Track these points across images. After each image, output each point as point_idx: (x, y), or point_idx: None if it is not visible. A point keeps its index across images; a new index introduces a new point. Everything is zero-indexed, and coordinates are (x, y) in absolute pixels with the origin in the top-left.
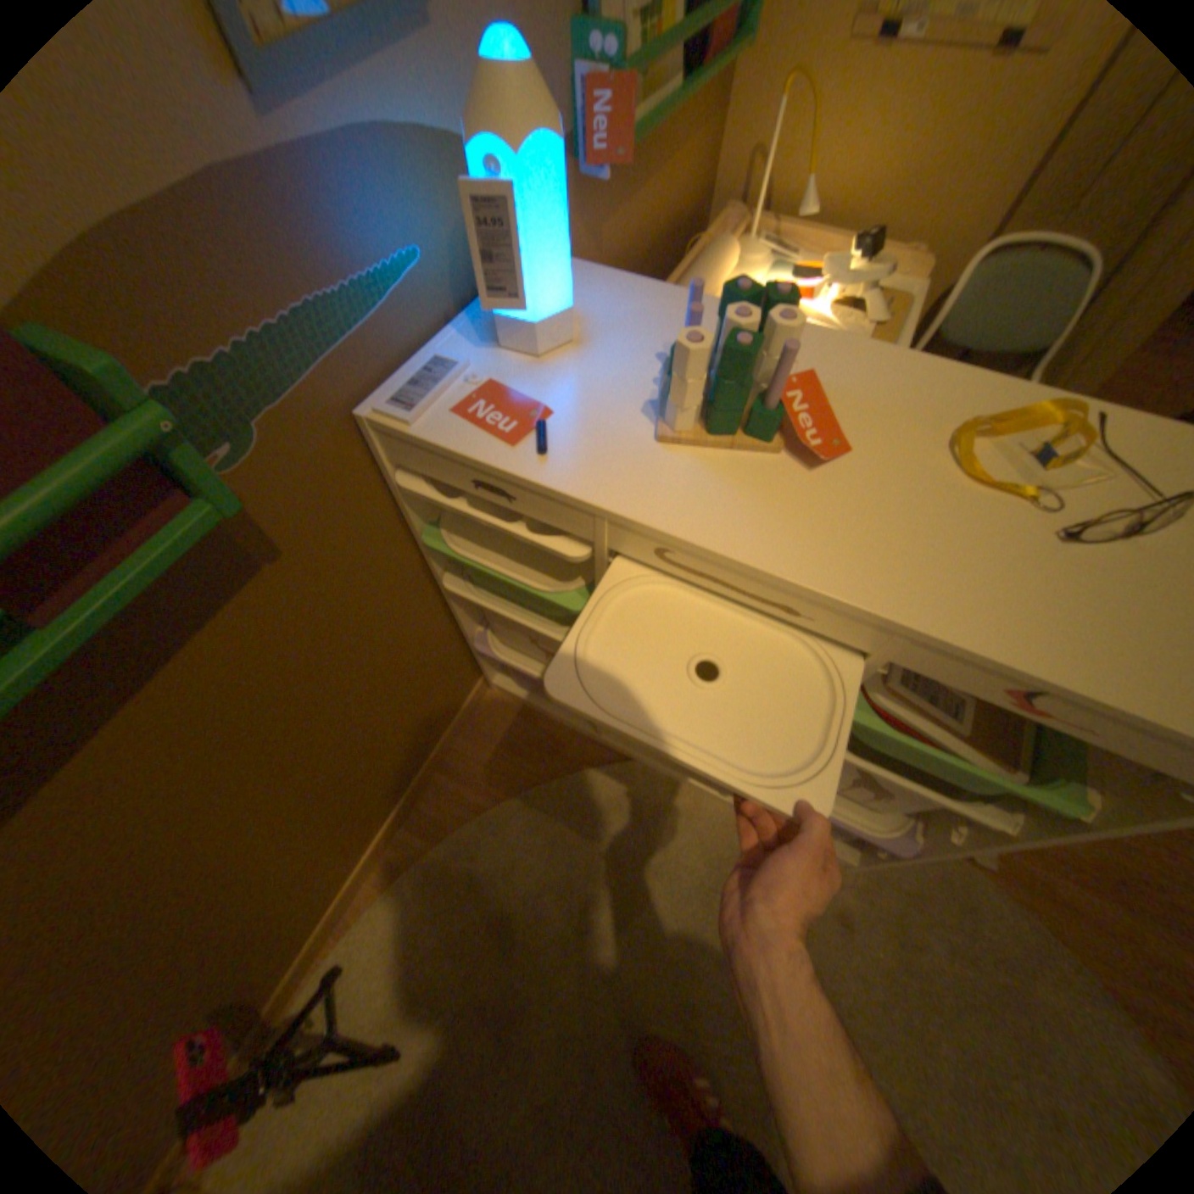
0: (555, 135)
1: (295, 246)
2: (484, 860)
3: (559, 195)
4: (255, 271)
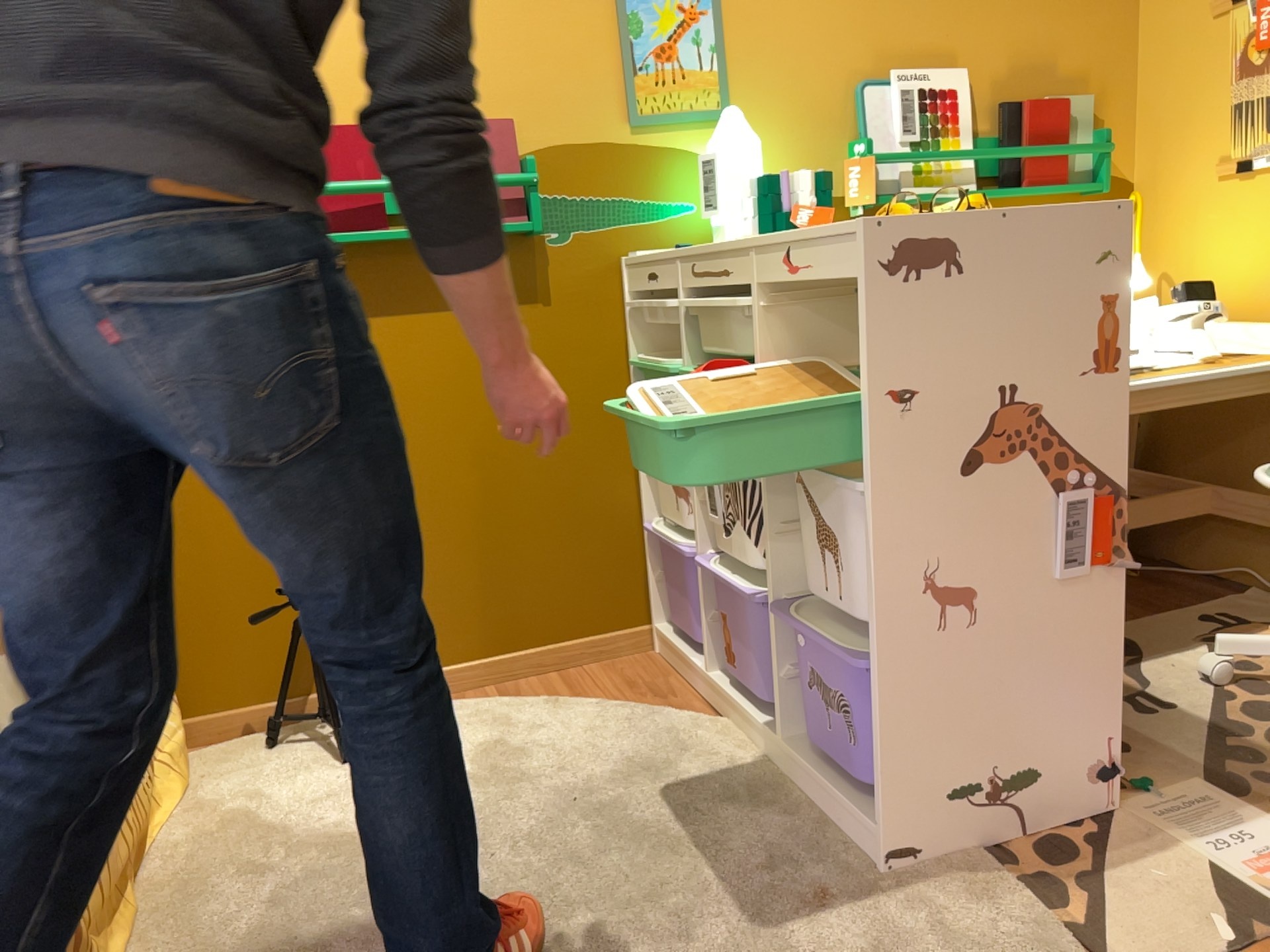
0: (744, 138)
1: (625, 177)
2: (526, 715)
3: (745, 163)
4: (603, 178)
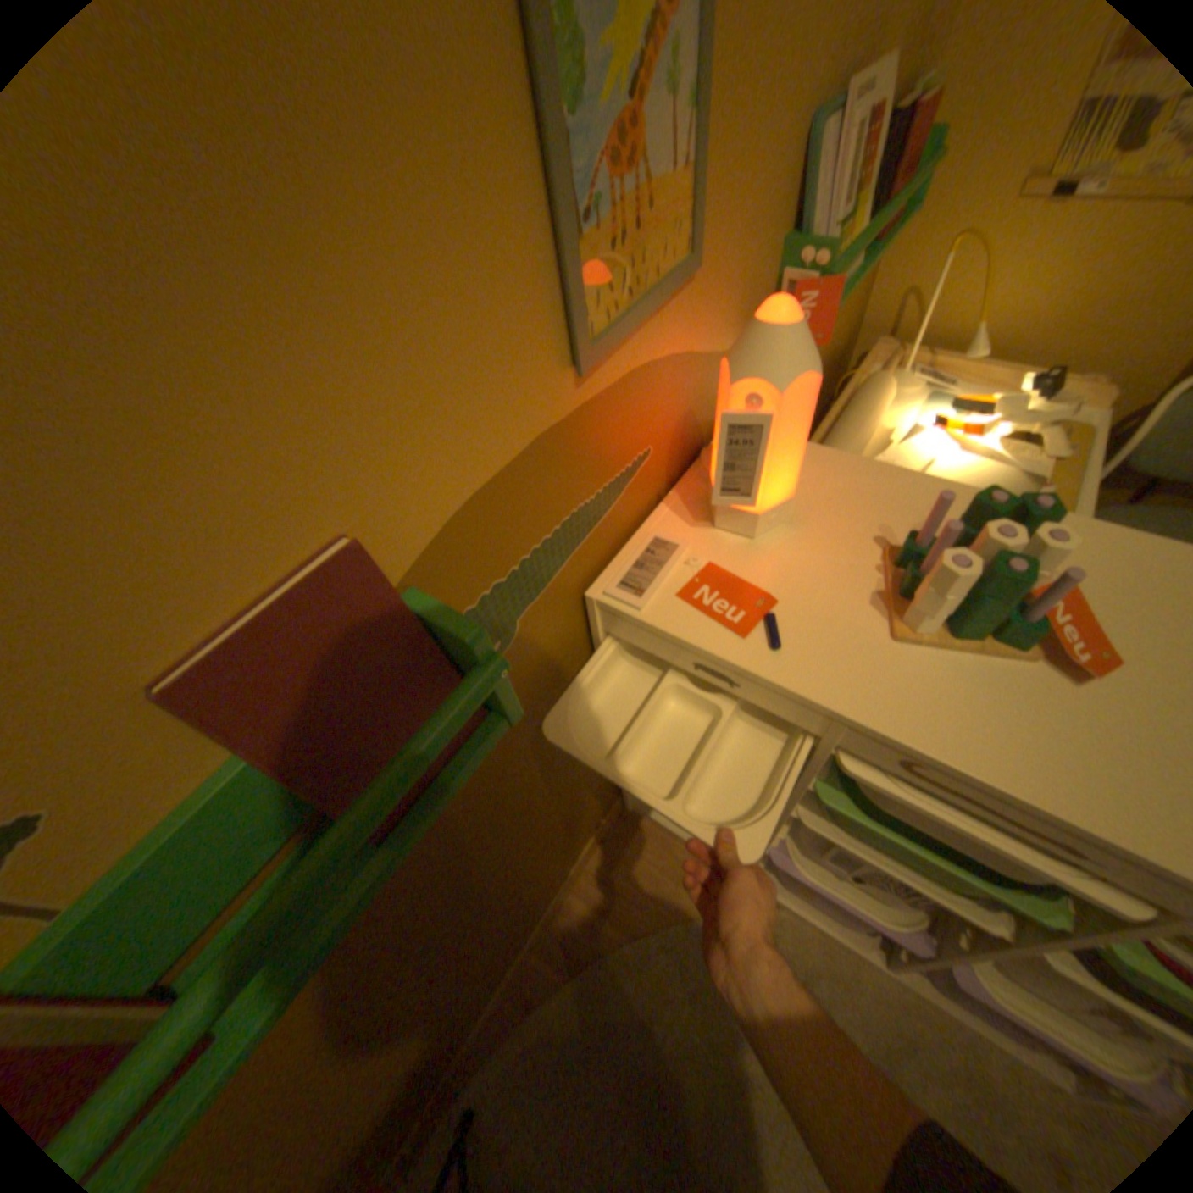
0: (815, 370)
1: (576, 474)
2: (621, 1008)
3: (805, 413)
4: (548, 502)
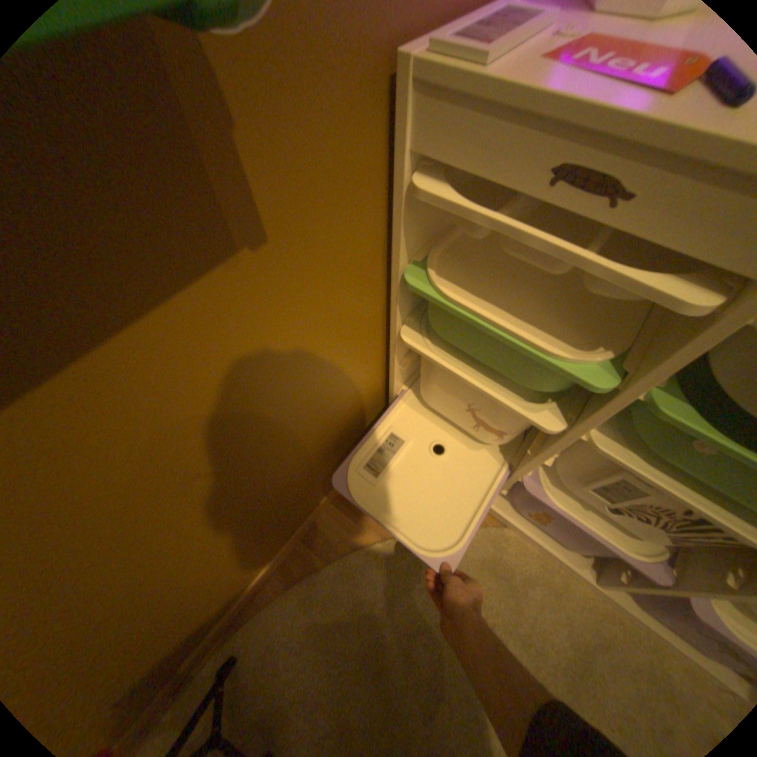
0: None
1: None
2: (368, 589)
3: None
4: None
